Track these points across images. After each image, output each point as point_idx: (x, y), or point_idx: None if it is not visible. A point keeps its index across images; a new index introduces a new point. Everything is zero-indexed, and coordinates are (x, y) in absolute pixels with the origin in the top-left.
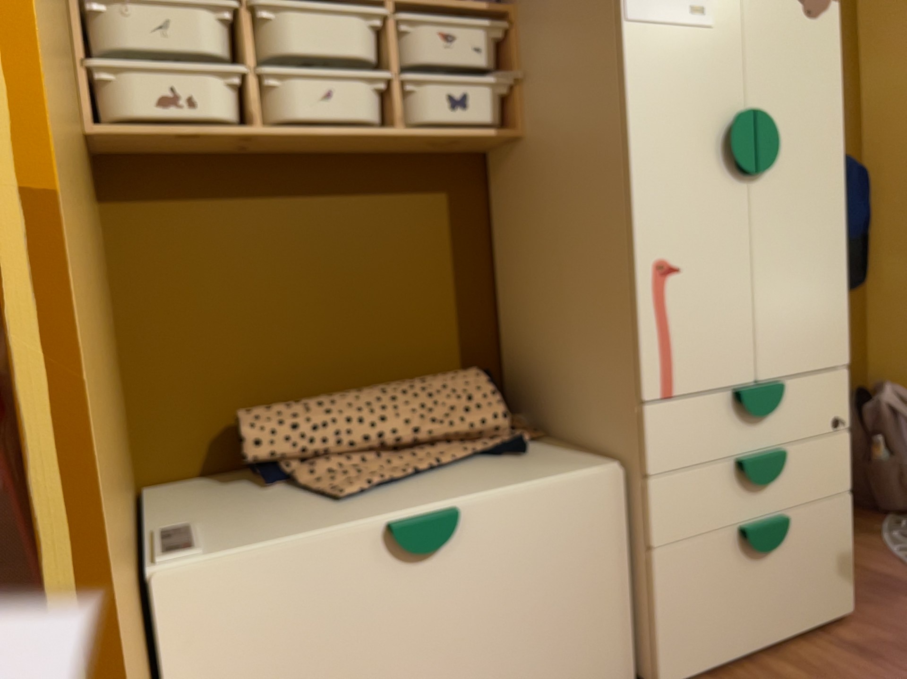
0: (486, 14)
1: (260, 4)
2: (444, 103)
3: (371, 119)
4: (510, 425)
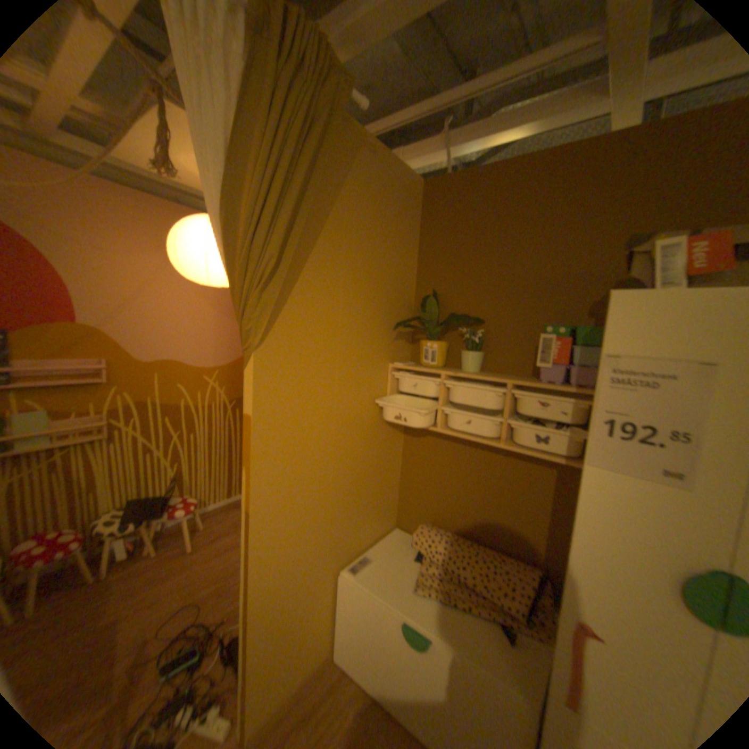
0: (581, 391)
1: (447, 381)
2: (532, 438)
3: (490, 435)
4: (535, 620)
